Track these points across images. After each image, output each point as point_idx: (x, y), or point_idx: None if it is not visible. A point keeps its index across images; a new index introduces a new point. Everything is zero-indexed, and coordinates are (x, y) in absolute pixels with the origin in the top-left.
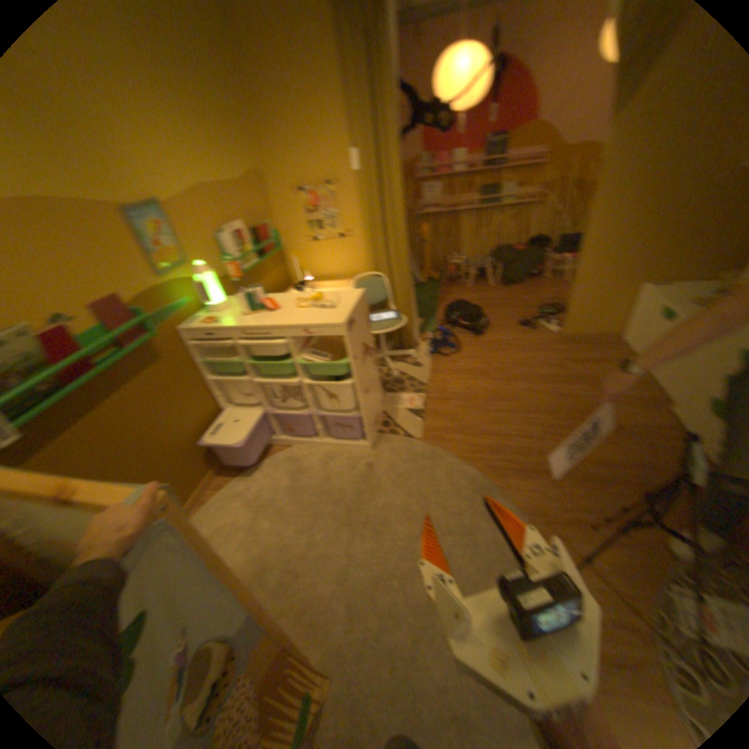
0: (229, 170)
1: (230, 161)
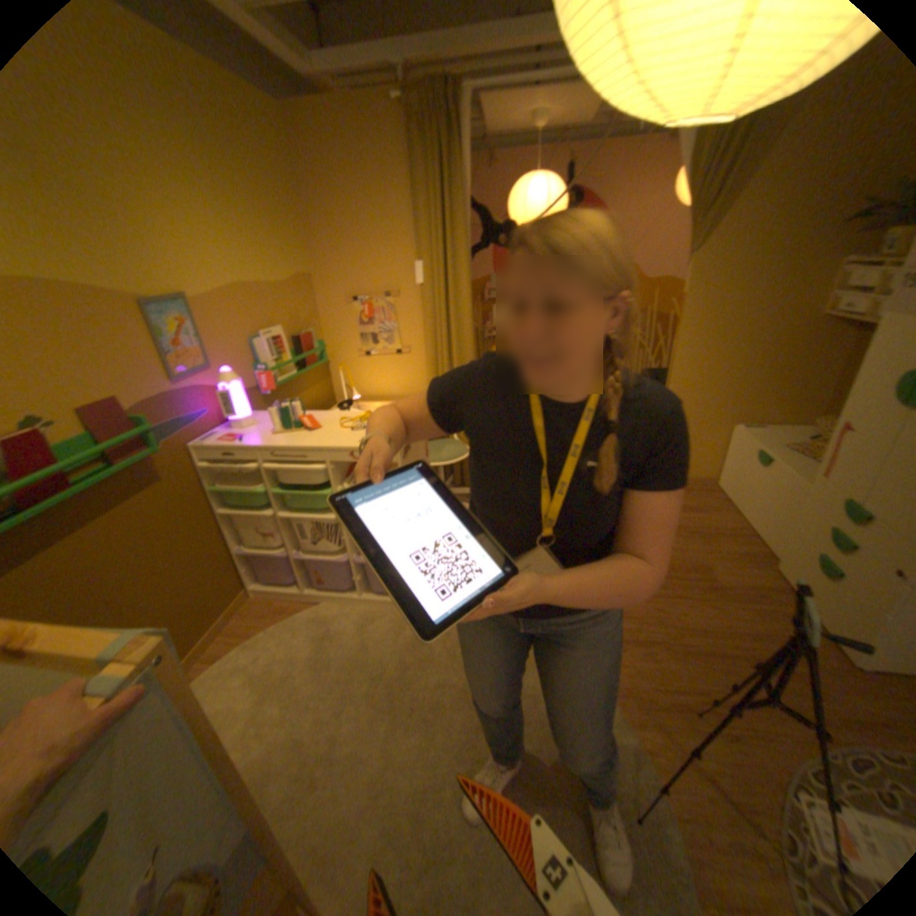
0: (278, 272)
1: (281, 262)
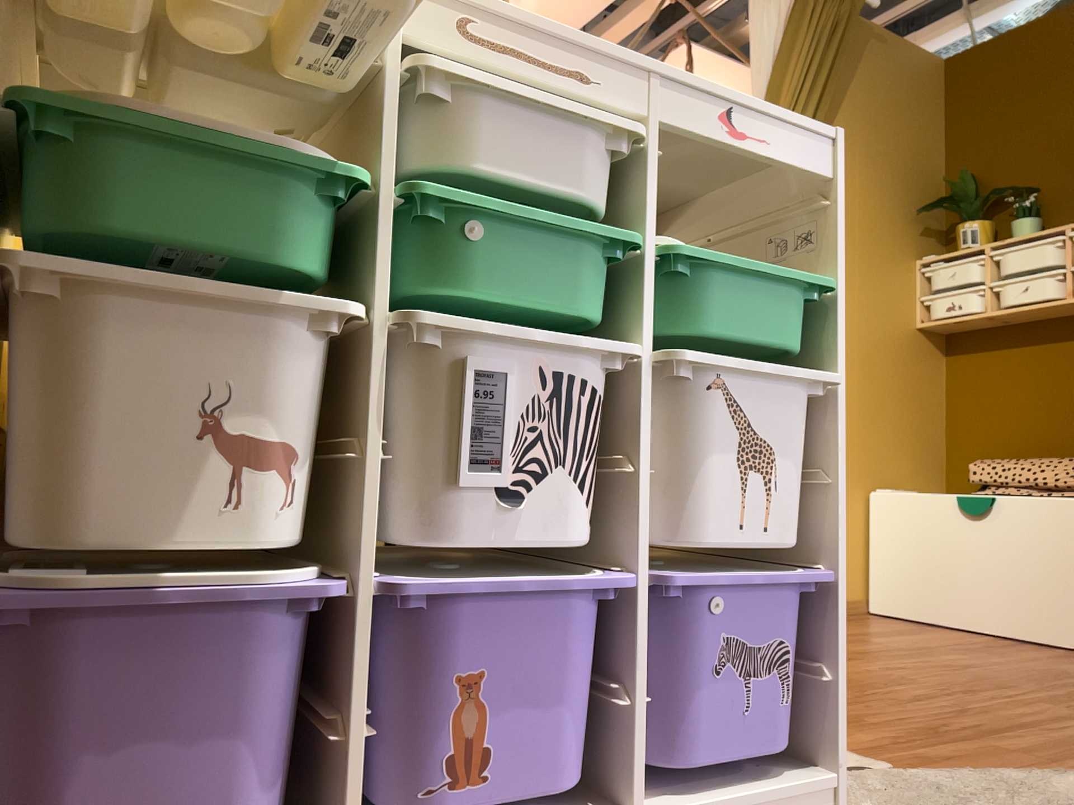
0: None
1: None
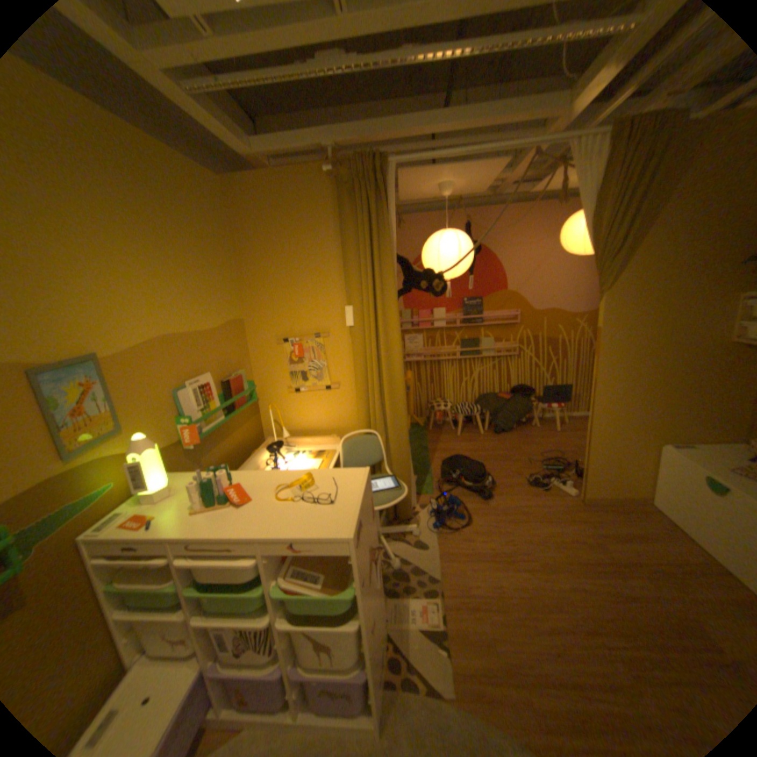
0: (210, 320)
1: (213, 311)
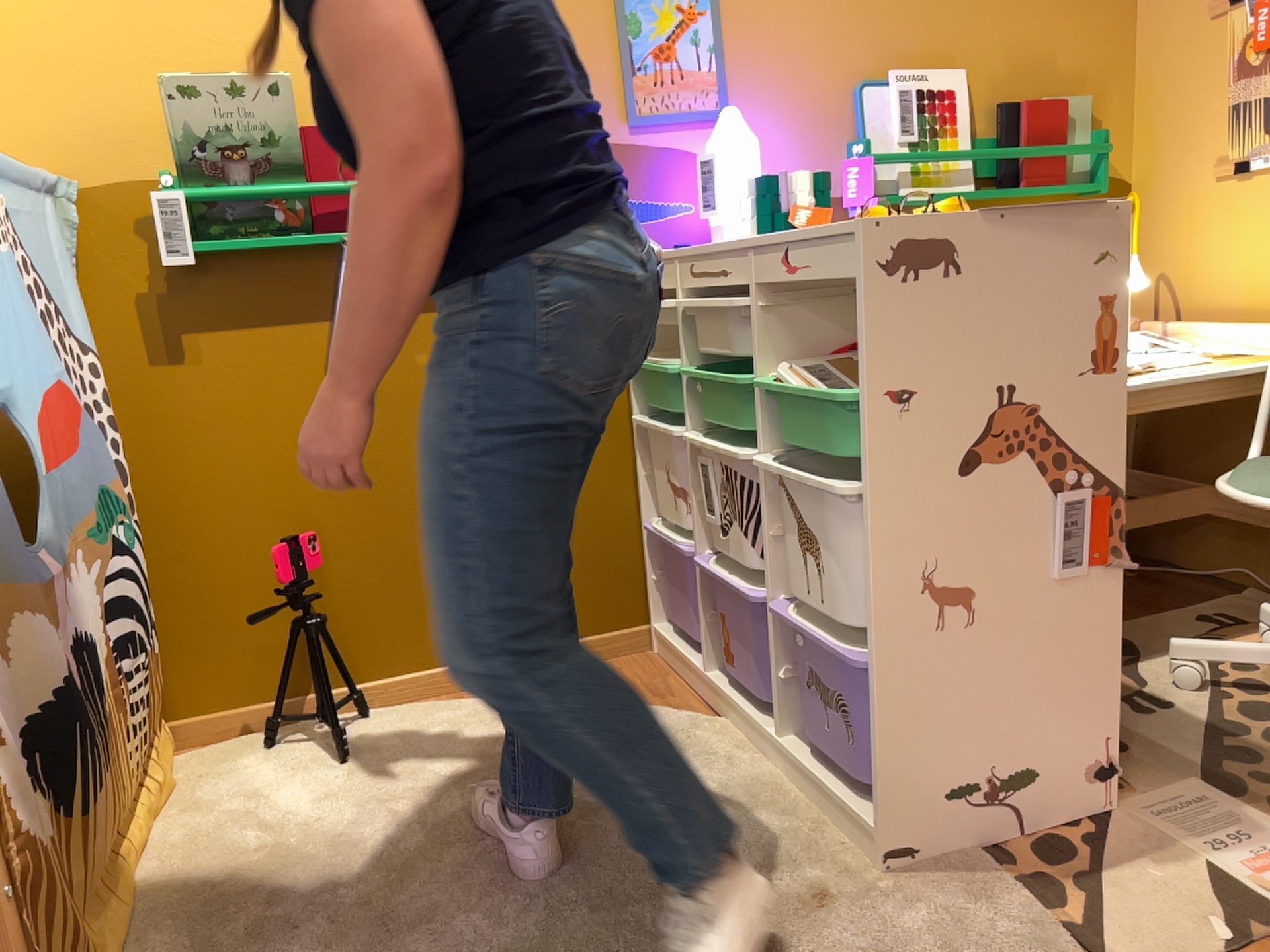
0: None
1: None
